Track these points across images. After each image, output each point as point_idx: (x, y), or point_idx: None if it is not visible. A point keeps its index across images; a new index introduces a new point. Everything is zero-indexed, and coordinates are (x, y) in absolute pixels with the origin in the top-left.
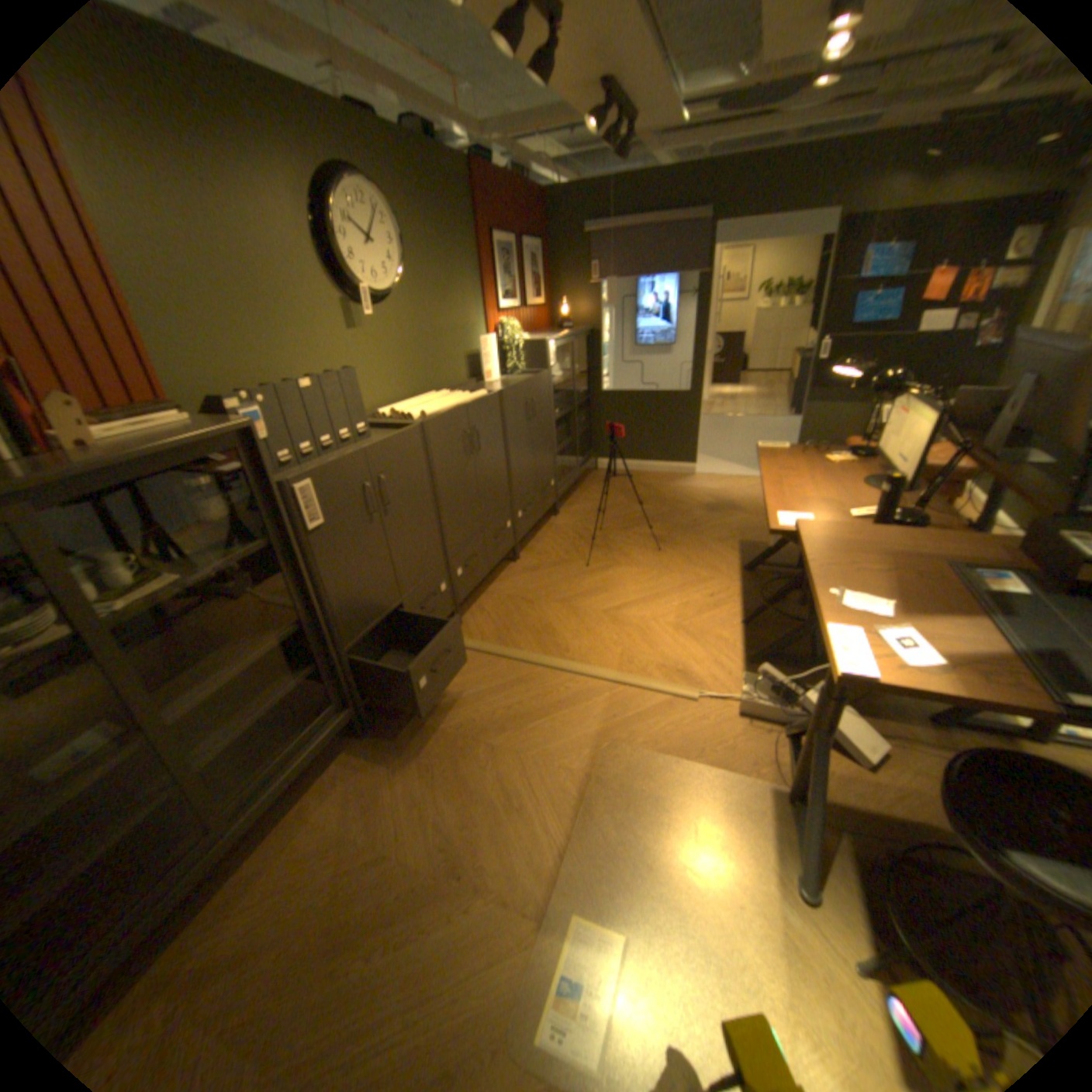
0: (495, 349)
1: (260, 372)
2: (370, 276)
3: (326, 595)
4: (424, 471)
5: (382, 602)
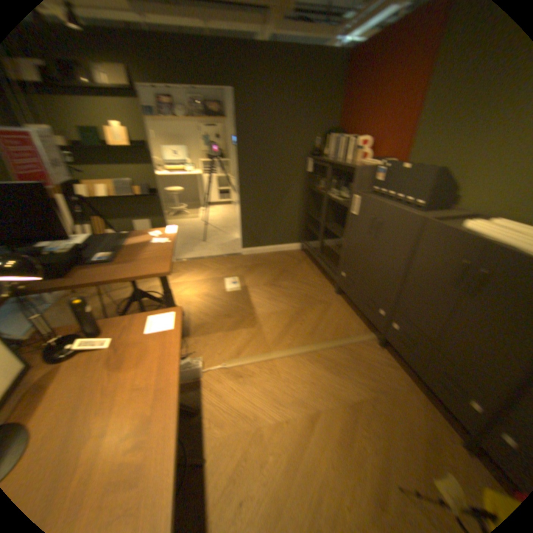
0: None
1: (447, 160)
2: None
3: (345, 238)
4: (405, 244)
5: (356, 267)
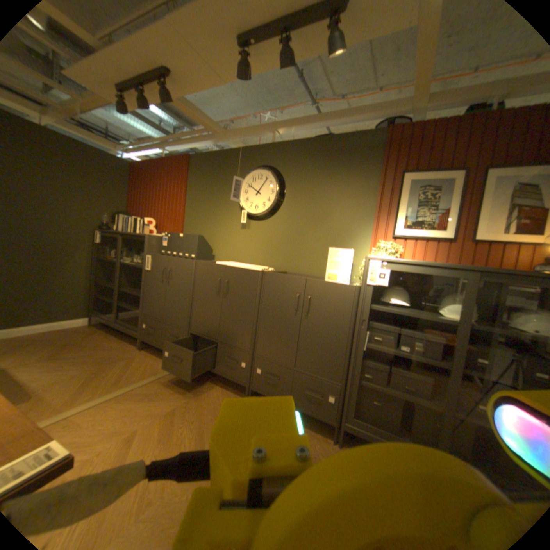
0: (351, 259)
1: (205, 235)
2: (254, 206)
3: (145, 291)
4: (189, 280)
5: (157, 313)
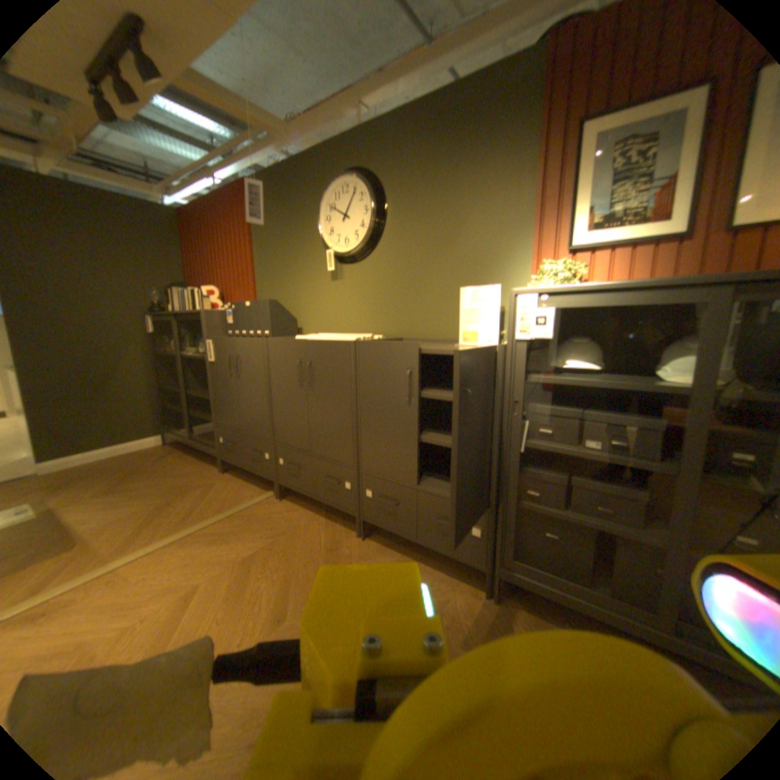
0: (498, 302)
1: (286, 300)
2: (344, 241)
3: (214, 392)
4: (263, 368)
5: (233, 420)
